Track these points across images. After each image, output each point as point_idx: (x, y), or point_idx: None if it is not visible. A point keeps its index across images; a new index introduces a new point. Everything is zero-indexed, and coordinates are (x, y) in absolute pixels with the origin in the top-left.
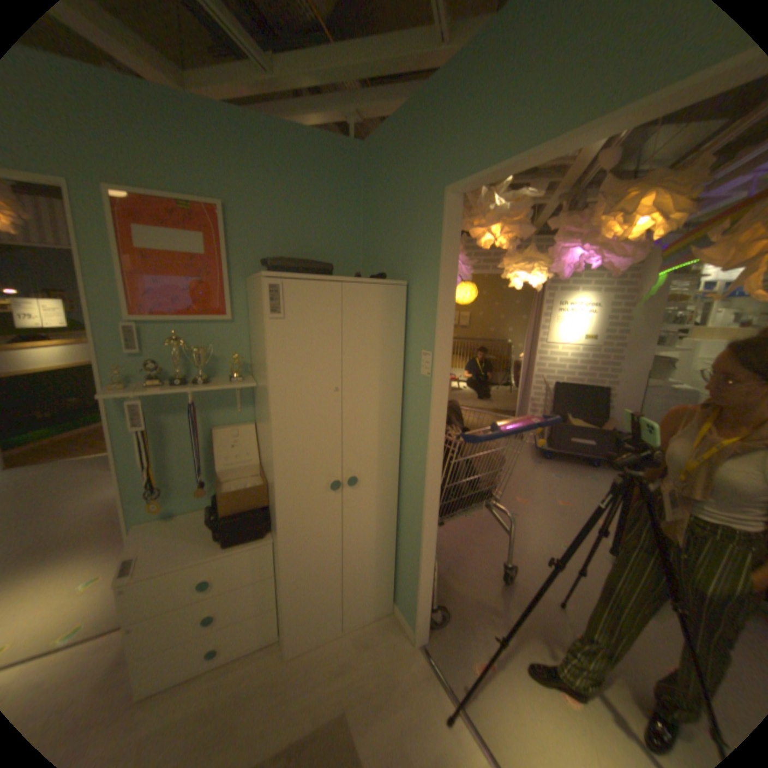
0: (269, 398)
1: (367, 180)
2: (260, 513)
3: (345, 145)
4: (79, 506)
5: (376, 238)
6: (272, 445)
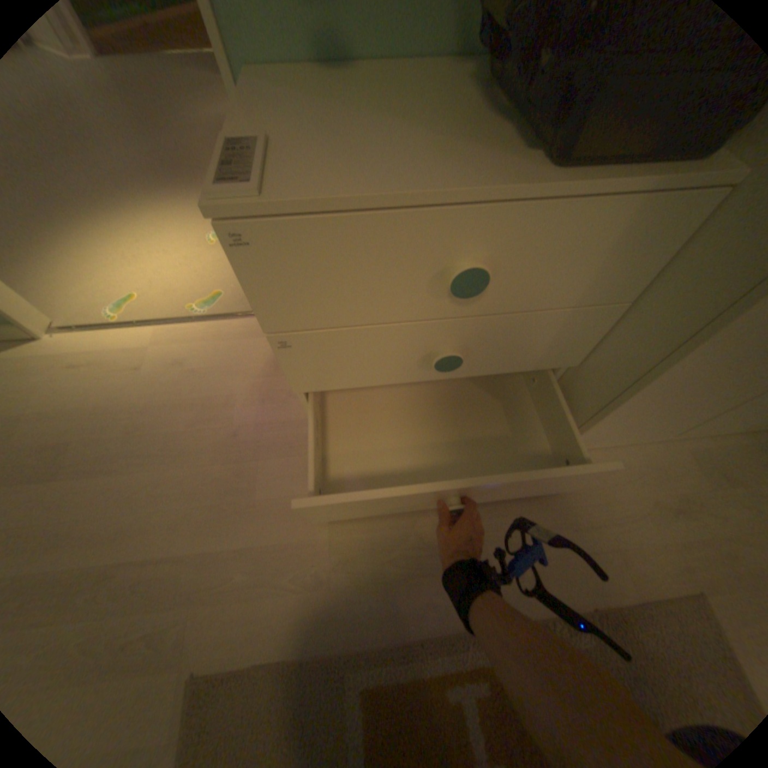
0: None
1: None
2: None
3: None
4: (190, 118)
5: None
6: None
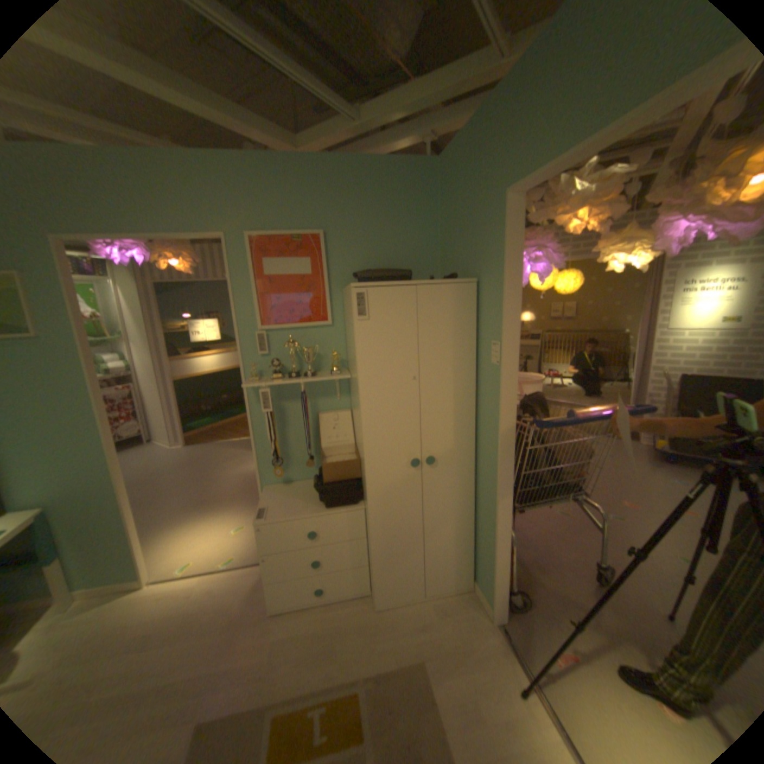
0: (358, 386)
1: (442, 190)
2: (354, 482)
3: (421, 163)
4: (229, 475)
5: (451, 241)
6: (361, 425)
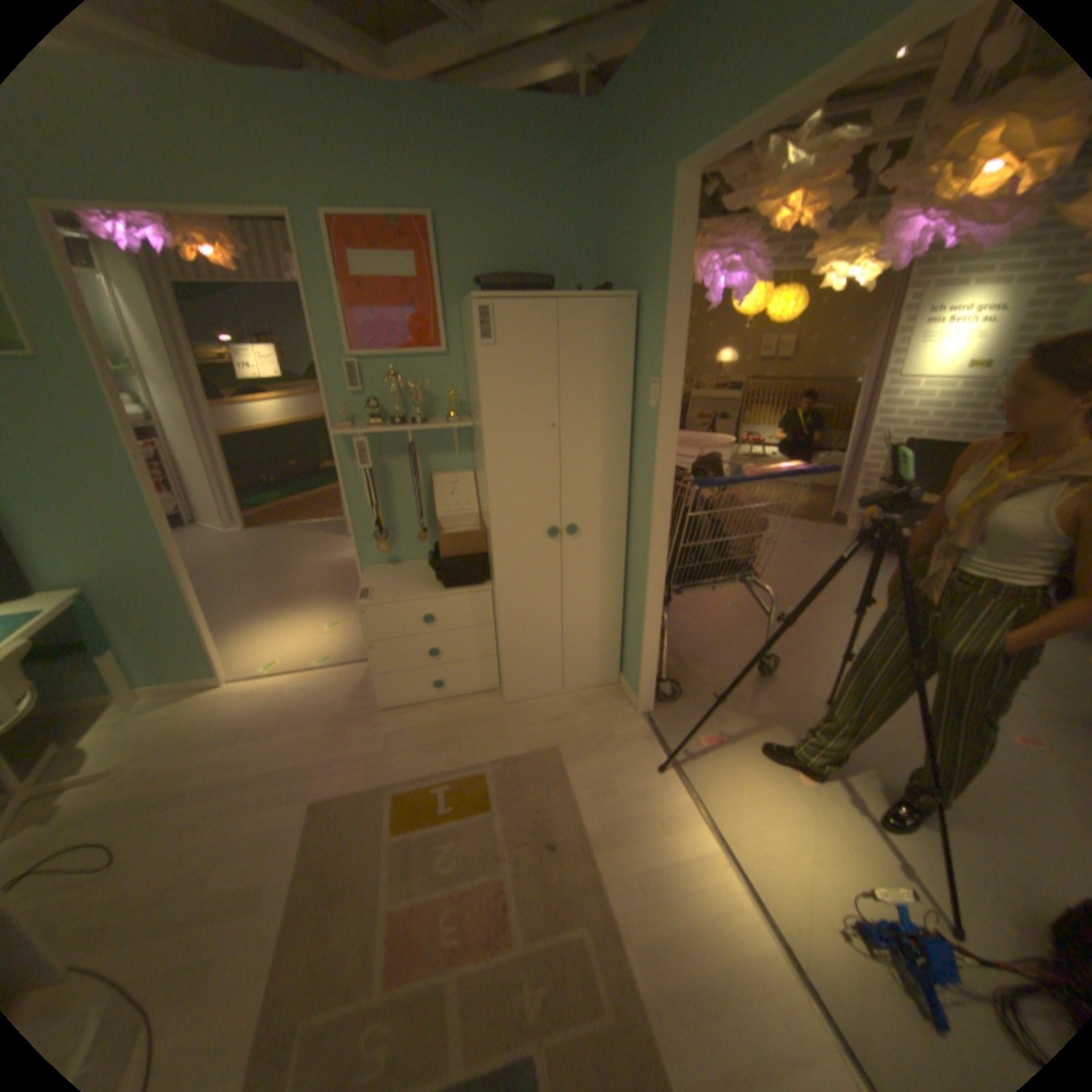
0: (482, 434)
1: (599, 155)
2: (478, 558)
3: (570, 110)
4: (313, 565)
5: (608, 237)
6: (486, 485)
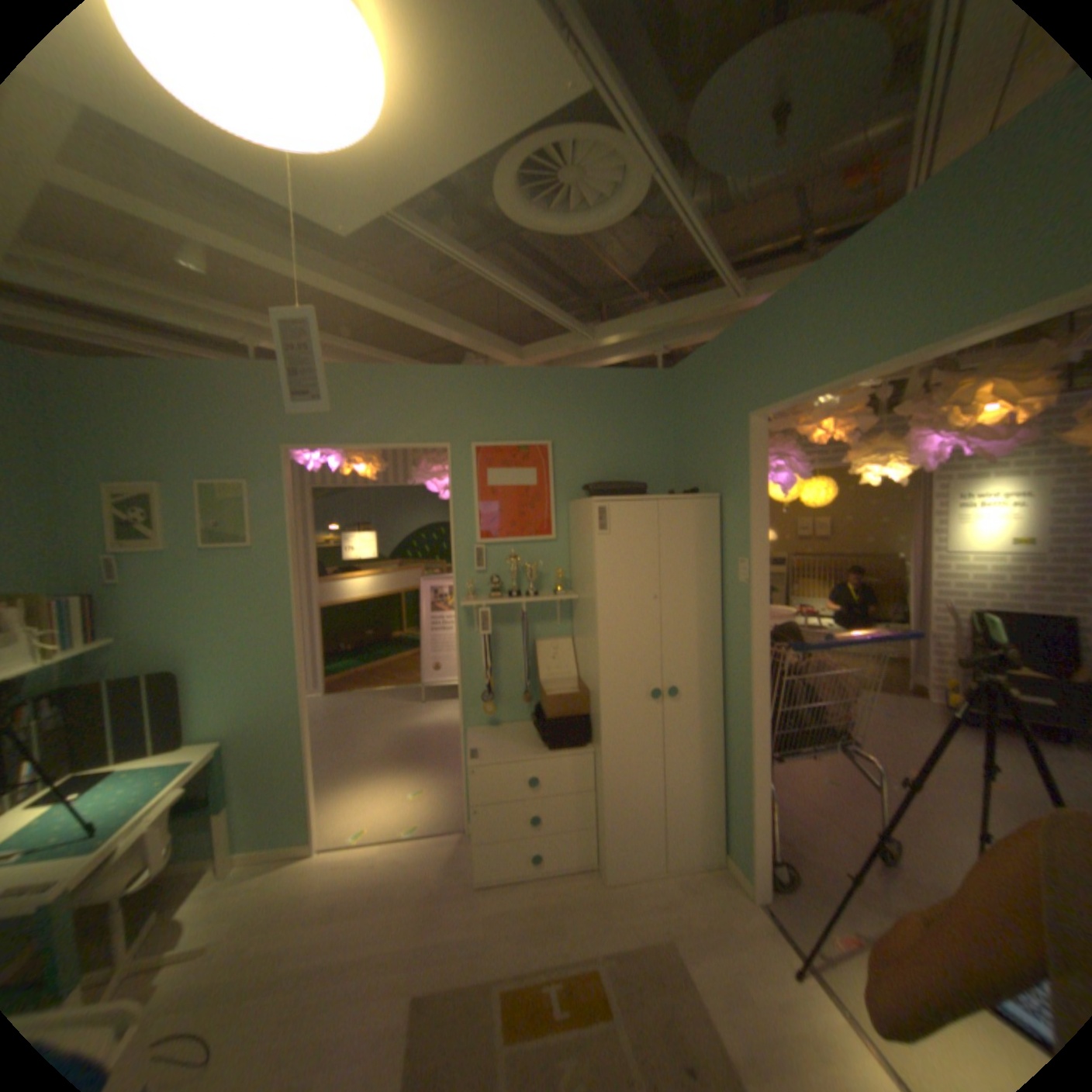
0: (595, 604)
1: (675, 402)
2: (581, 719)
3: (652, 376)
4: (391, 730)
5: (686, 454)
6: (596, 648)
